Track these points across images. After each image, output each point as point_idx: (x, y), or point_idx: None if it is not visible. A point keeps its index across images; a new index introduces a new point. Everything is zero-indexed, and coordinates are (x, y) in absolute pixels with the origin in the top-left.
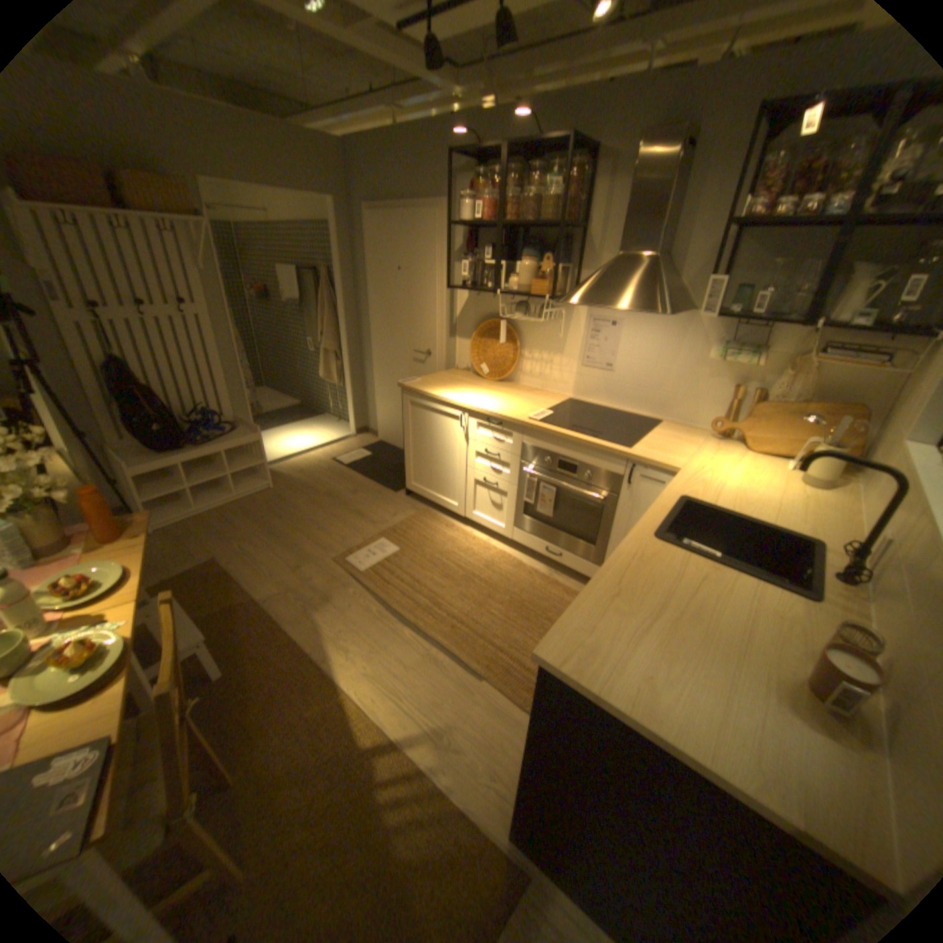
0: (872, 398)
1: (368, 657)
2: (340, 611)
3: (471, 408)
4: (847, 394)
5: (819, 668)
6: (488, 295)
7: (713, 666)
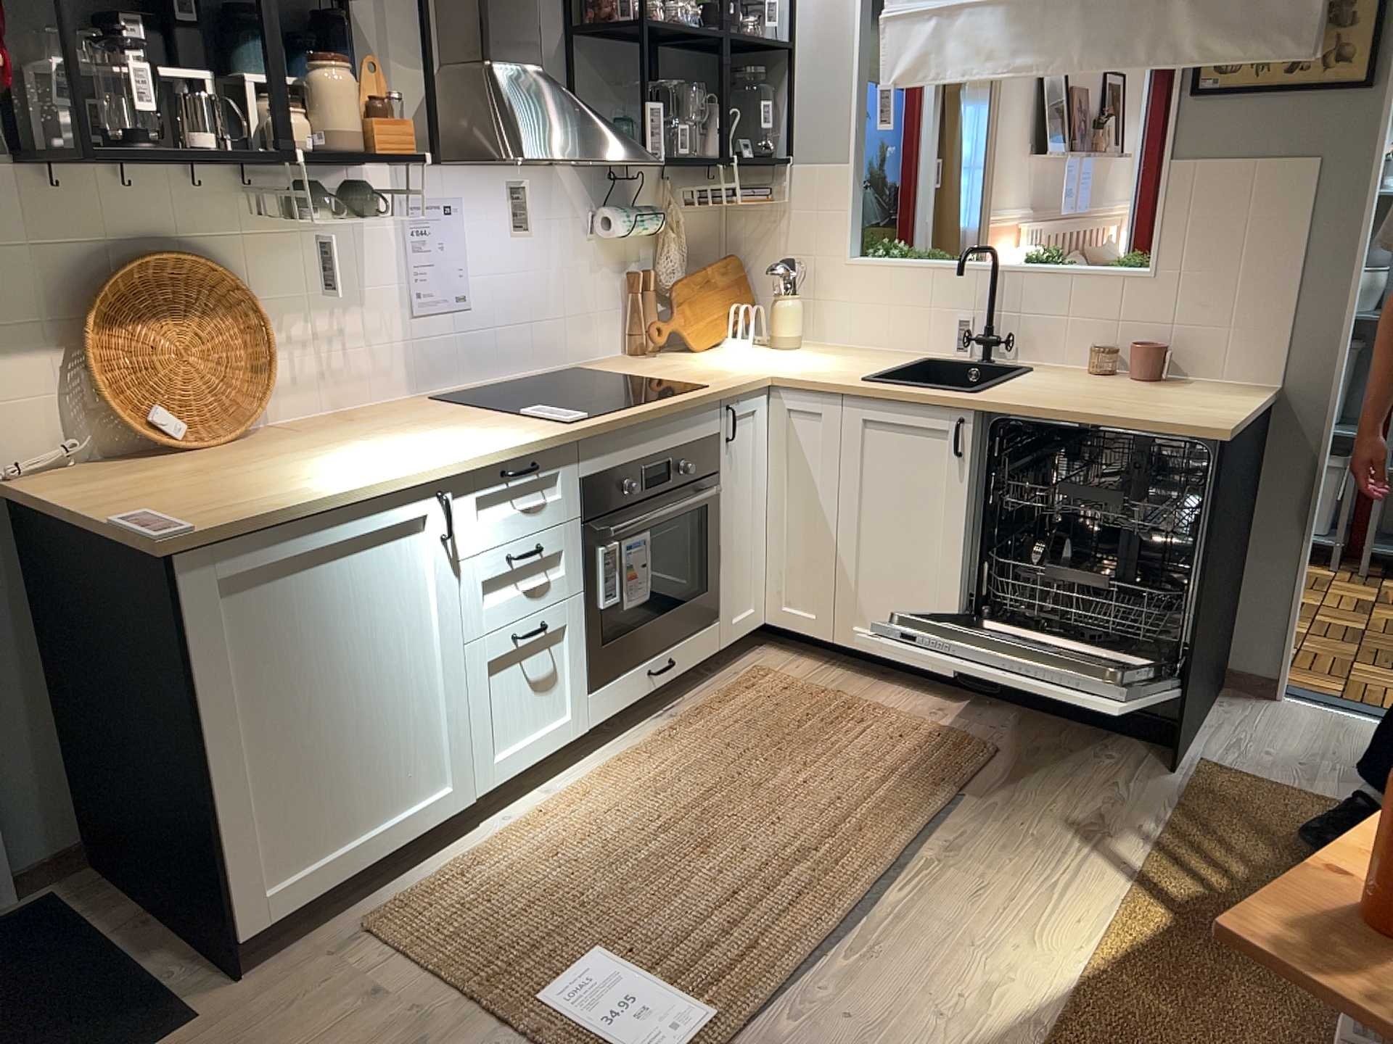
0: (712, 249)
1: (989, 948)
2: (872, 1035)
3: (464, 467)
4: (698, 250)
5: (1147, 360)
6: (85, 182)
7: (1156, 394)
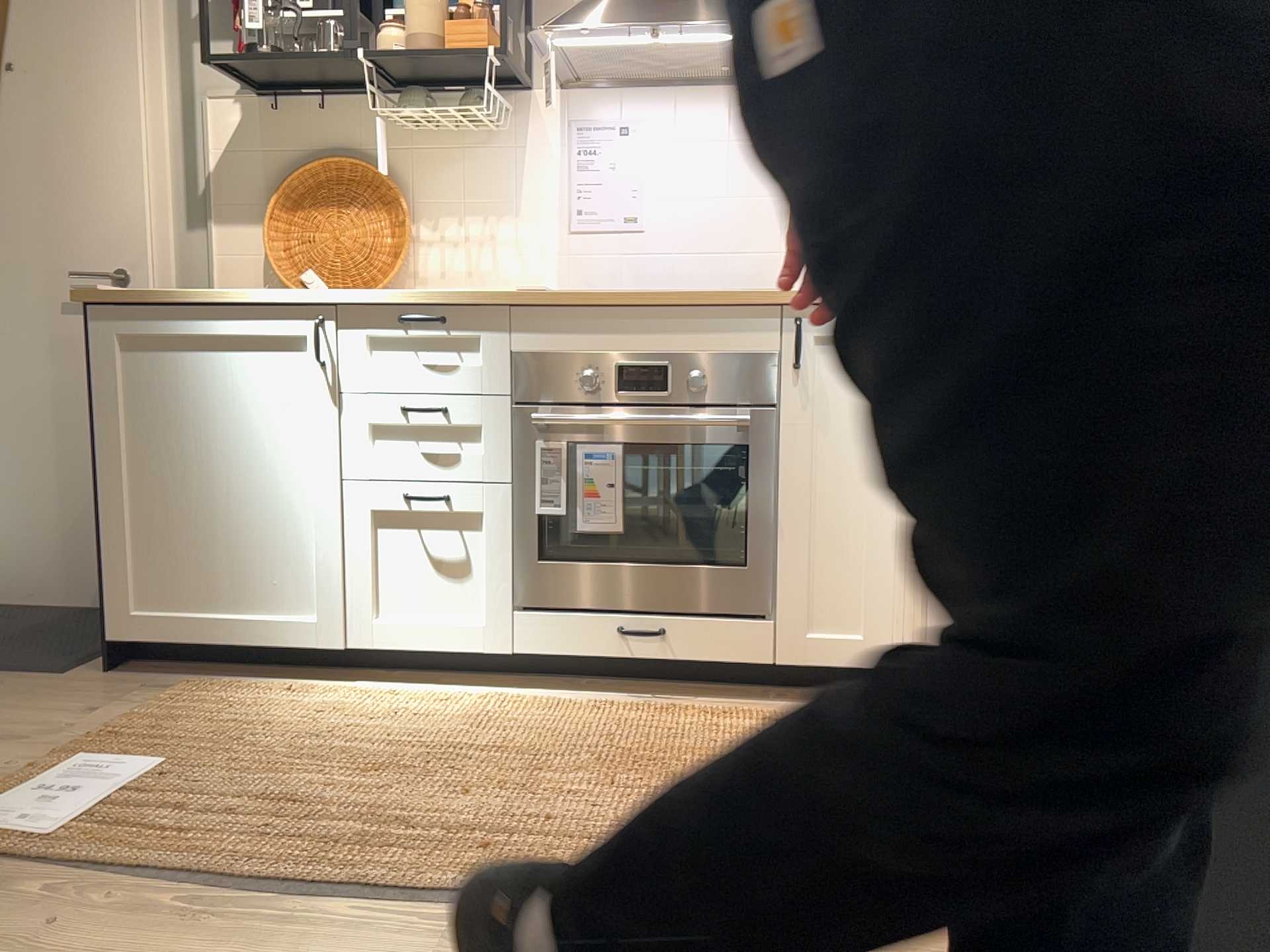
0: None
1: None
2: None
3: (347, 299)
4: None
5: None
6: (300, 108)
7: None
